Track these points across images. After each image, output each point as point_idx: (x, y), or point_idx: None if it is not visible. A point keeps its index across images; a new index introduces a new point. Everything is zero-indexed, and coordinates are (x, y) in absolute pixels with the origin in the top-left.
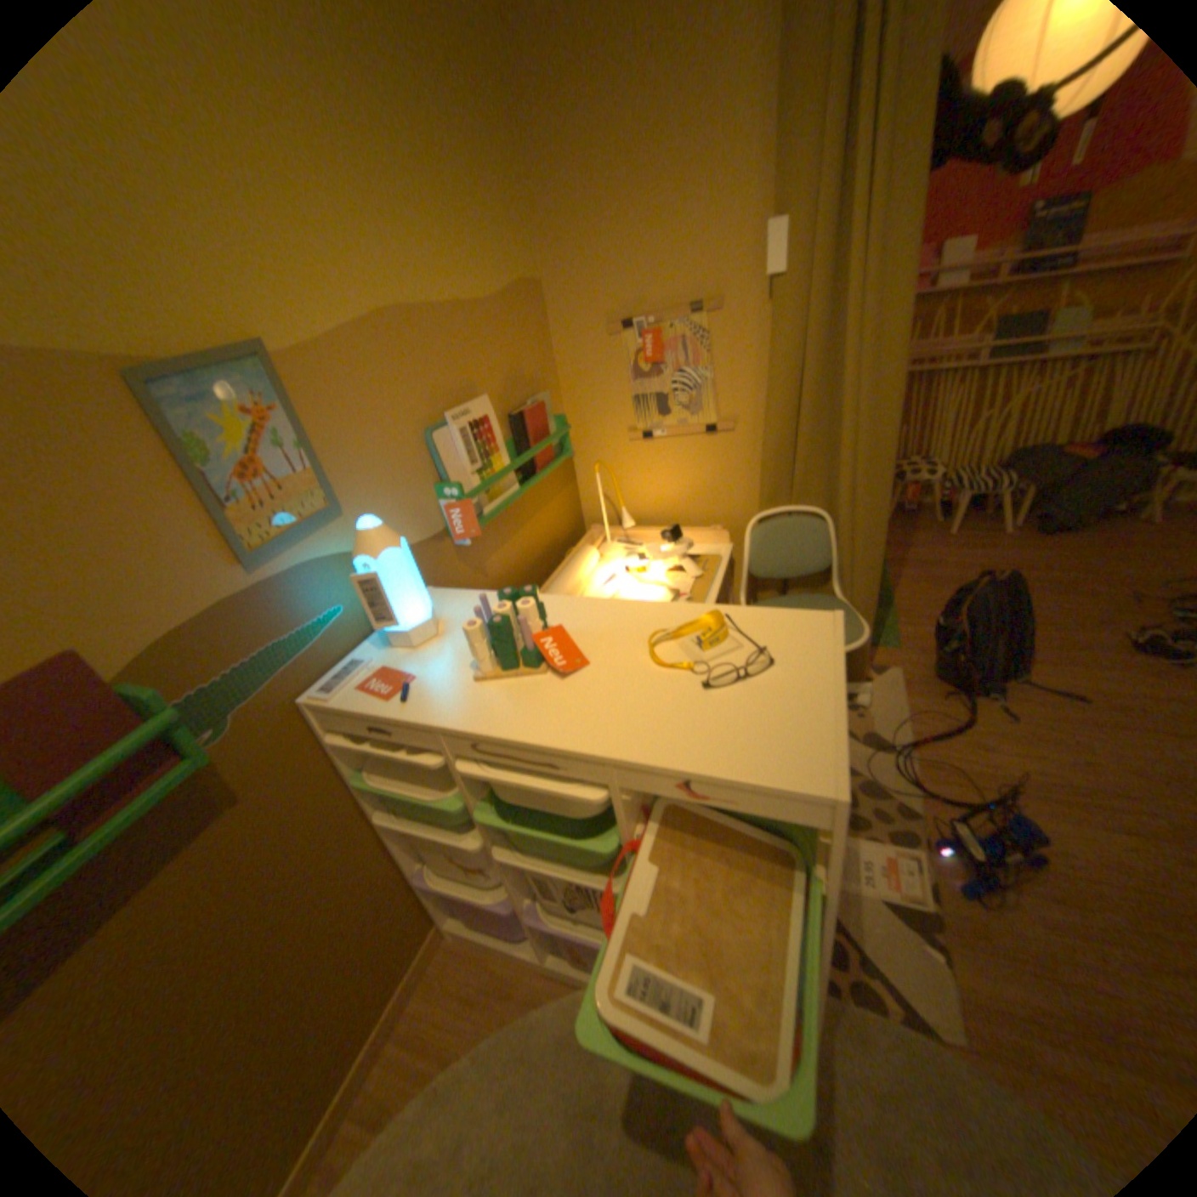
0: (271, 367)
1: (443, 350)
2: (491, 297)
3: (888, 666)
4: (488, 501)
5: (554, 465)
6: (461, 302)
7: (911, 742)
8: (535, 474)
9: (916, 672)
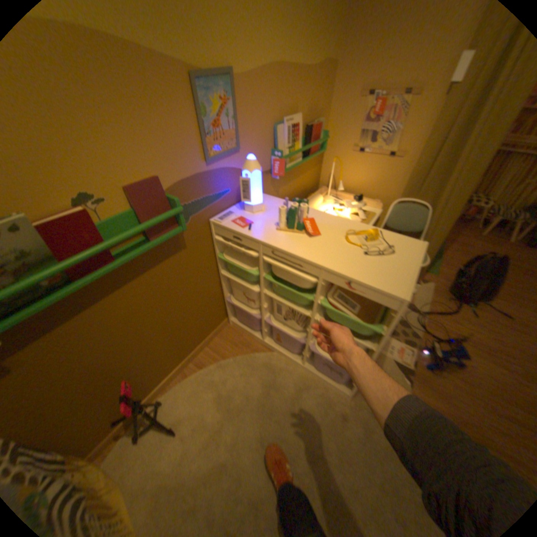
0: (232, 80)
1: (290, 87)
2: (316, 64)
3: (429, 281)
4: (289, 162)
5: (317, 153)
6: (304, 64)
7: (427, 312)
8: (308, 155)
9: (441, 287)
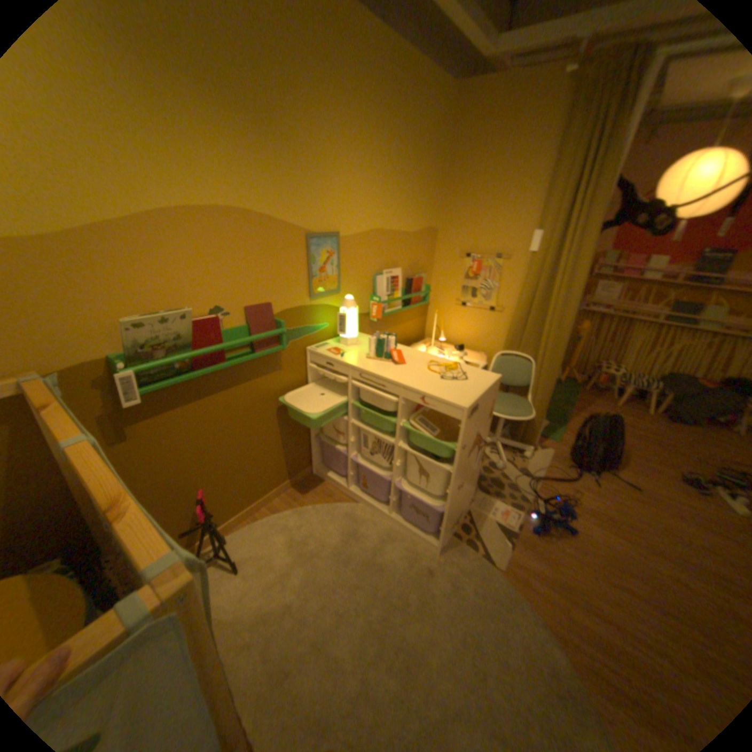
0: (338, 241)
1: (389, 248)
2: (414, 232)
3: (549, 447)
4: (387, 308)
5: (418, 304)
6: (402, 232)
7: (542, 477)
8: (408, 305)
9: (561, 454)
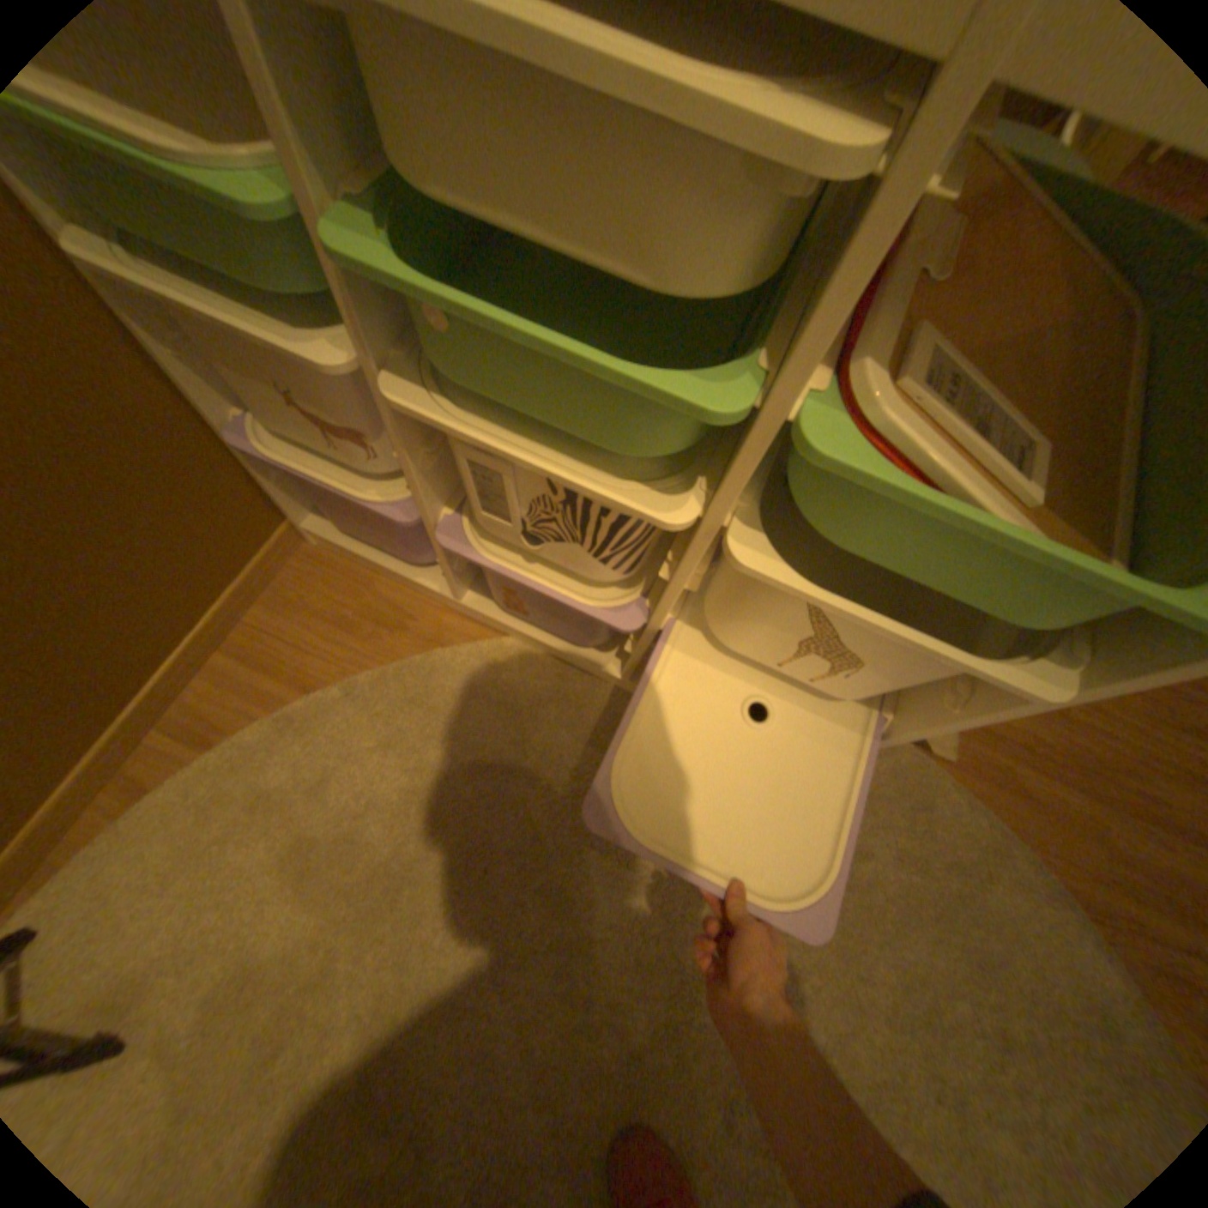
0: None
1: None
2: None
3: None
4: None
5: None
6: None
7: None
8: None
9: None
